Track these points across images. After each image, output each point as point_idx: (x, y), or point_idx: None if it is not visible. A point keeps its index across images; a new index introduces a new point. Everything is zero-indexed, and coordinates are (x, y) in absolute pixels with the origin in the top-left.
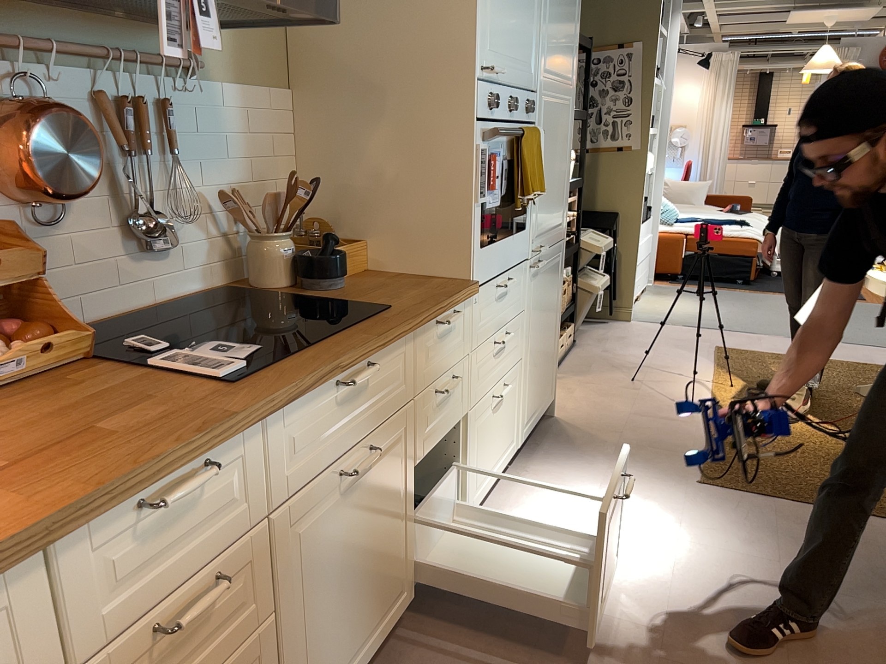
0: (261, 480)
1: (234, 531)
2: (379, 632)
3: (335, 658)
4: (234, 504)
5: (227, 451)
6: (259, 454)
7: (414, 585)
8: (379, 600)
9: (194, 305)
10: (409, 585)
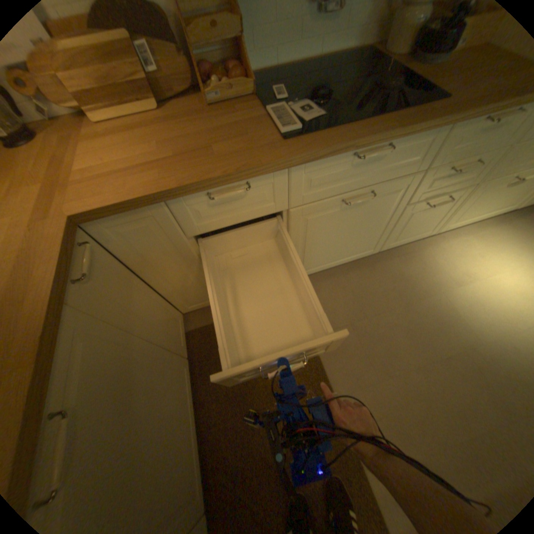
0: (283, 194)
1: (264, 211)
2: (349, 259)
3: (319, 260)
4: (264, 201)
5: (260, 179)
6: (283, 183)
7: (379, 249)
8: (353, 250)
9: (342, 59)
10: (378, 248)
